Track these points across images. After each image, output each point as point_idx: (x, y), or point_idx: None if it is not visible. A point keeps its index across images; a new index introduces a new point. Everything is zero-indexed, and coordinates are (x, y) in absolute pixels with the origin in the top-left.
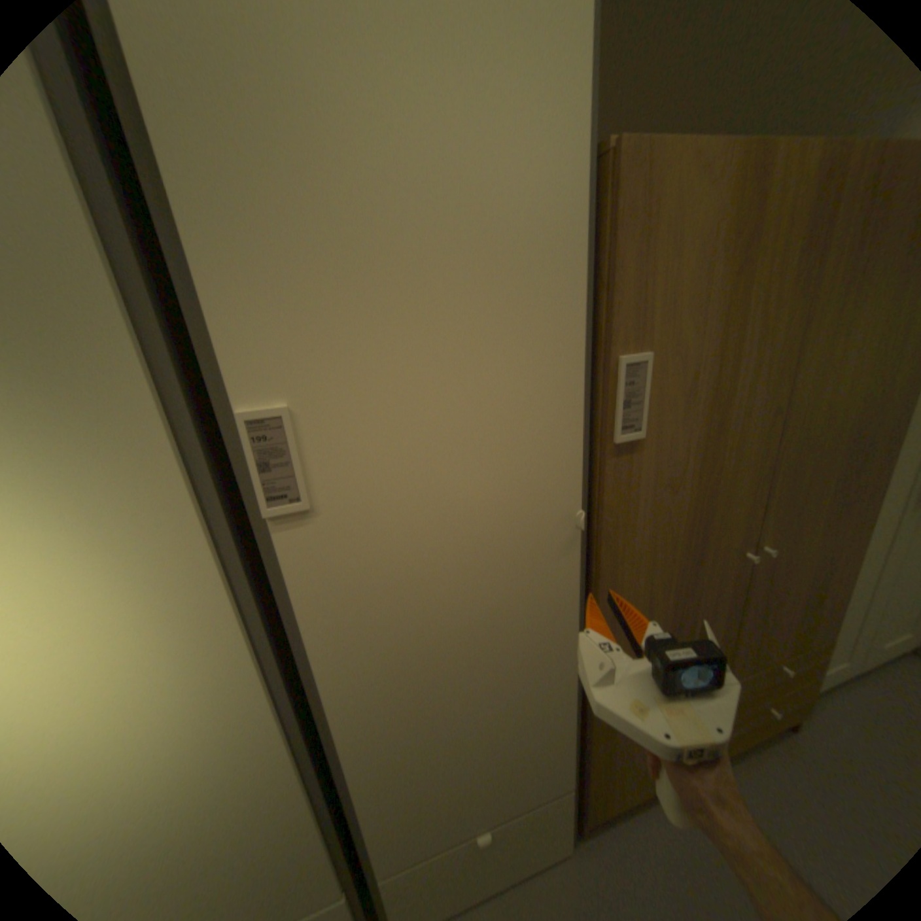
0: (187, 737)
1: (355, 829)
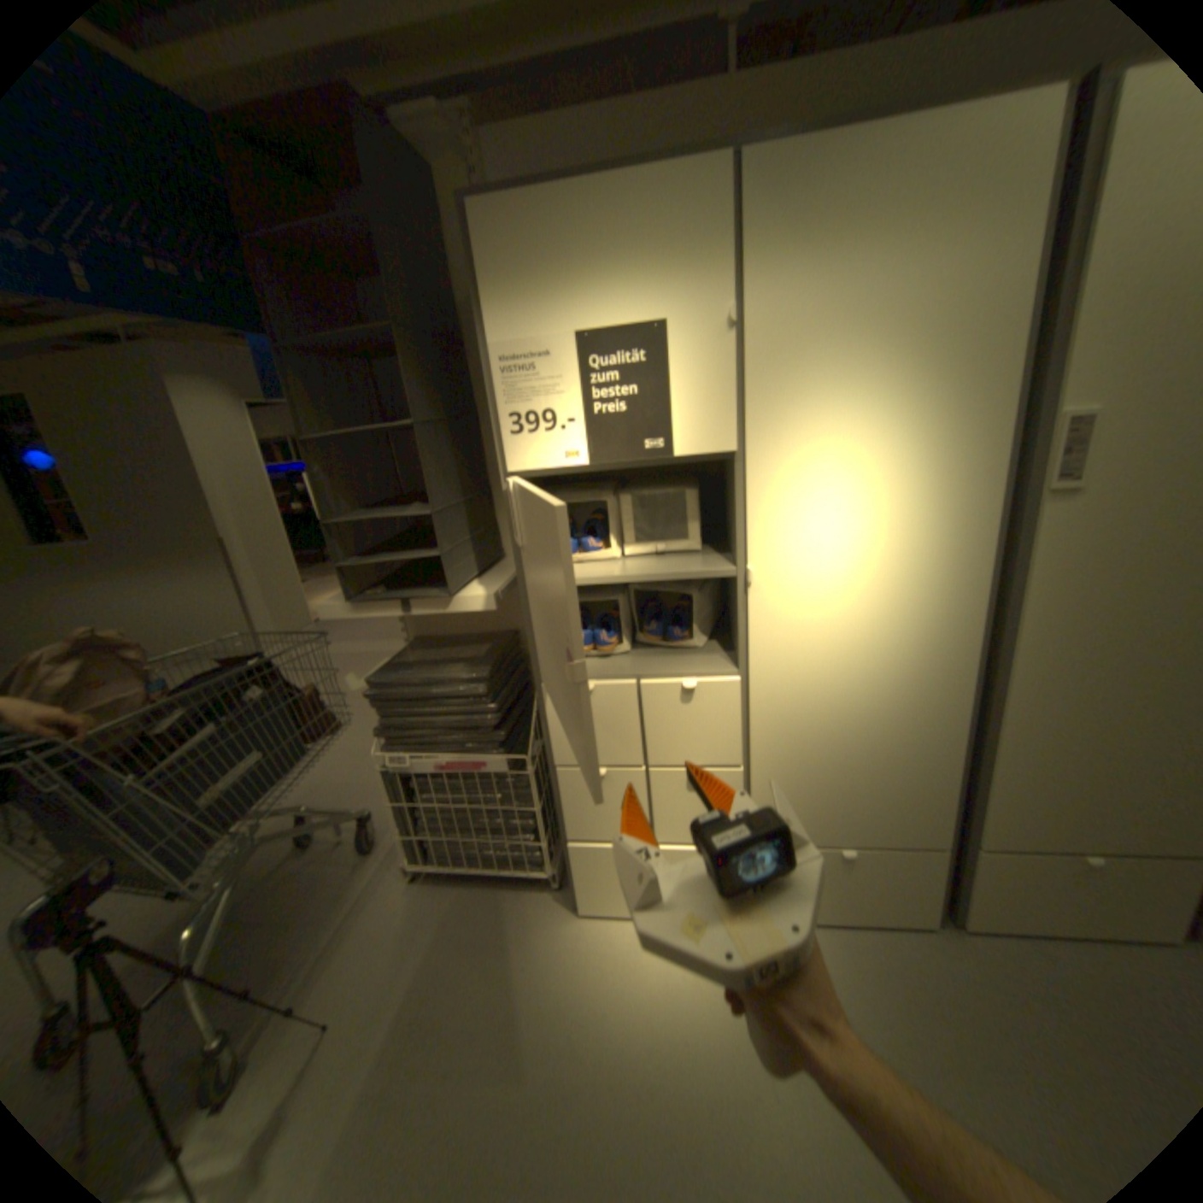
0: (923, 650)
1: (987, 791)
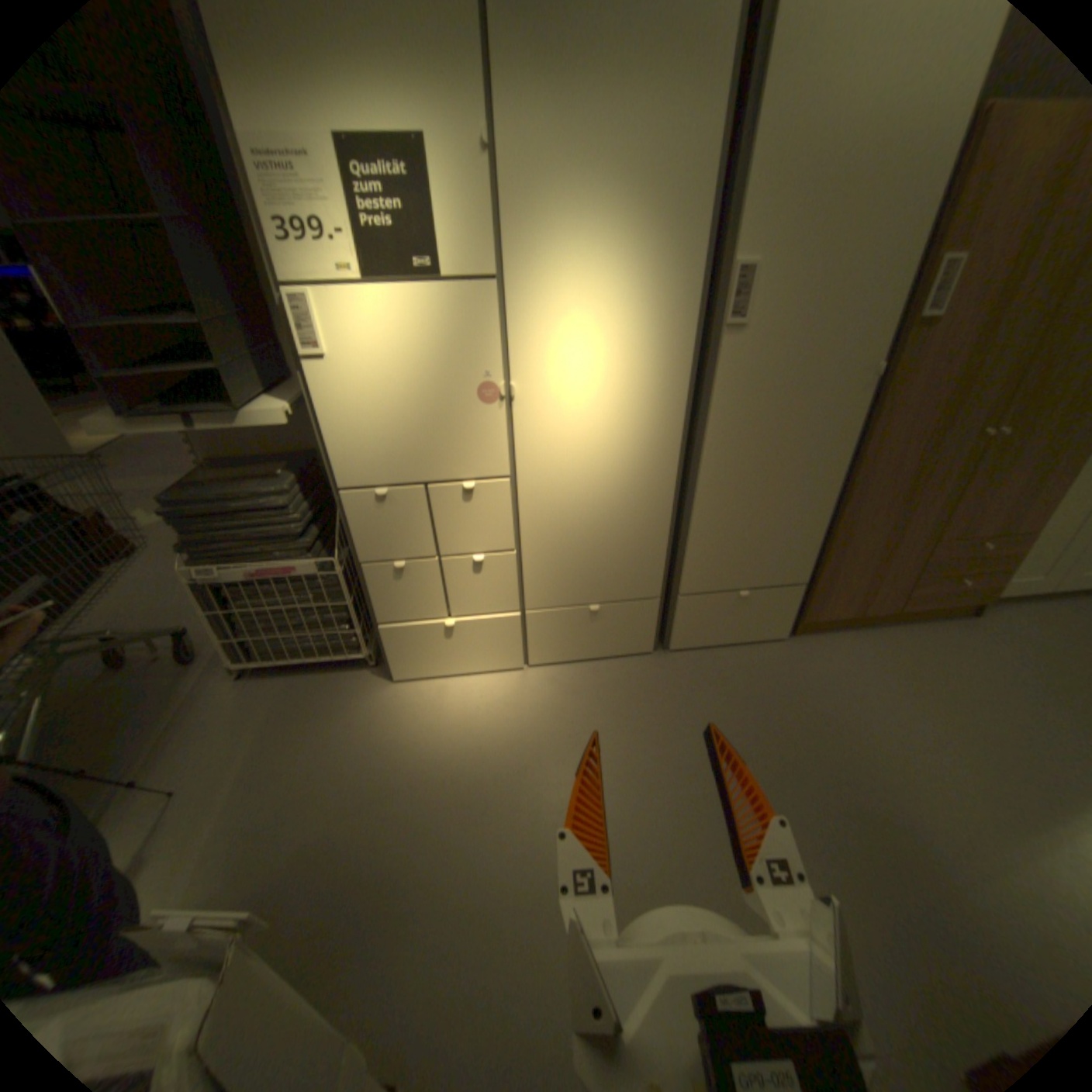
0: (642, 451)
1: (683, 553)
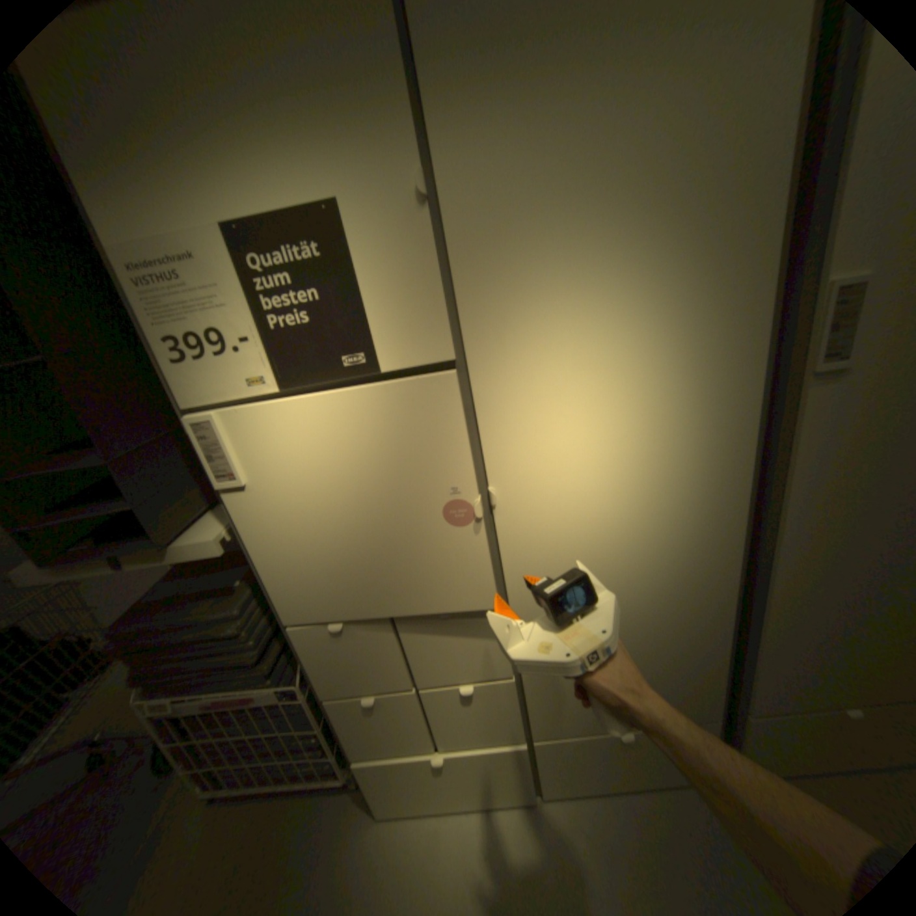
0: (686, 550)
1: (753, 667)
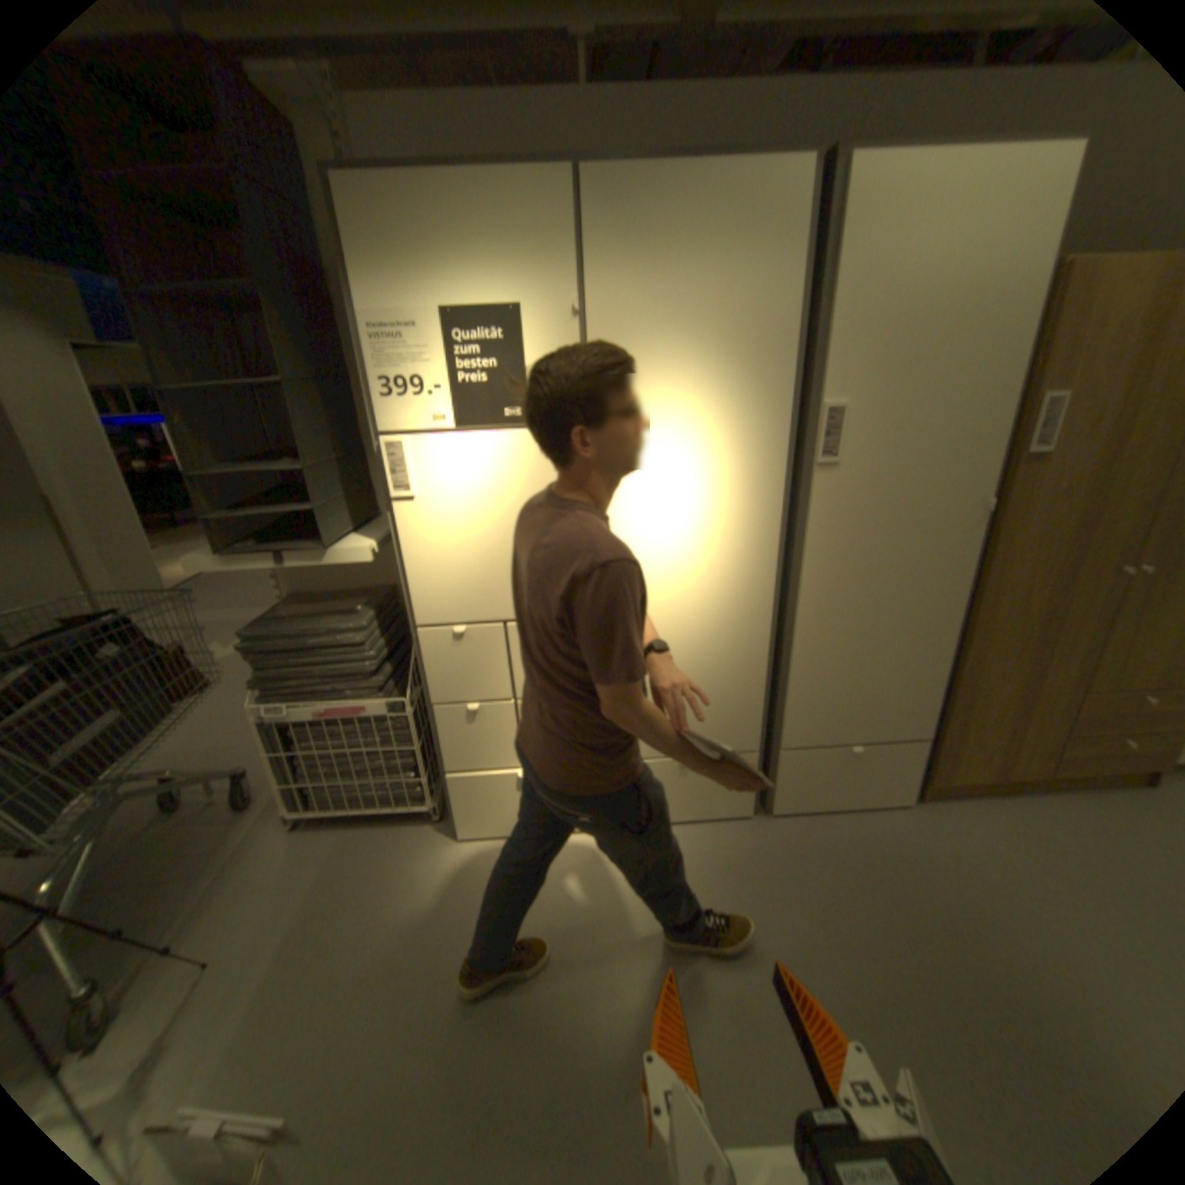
0: (734, 590)
1: (783, 701)
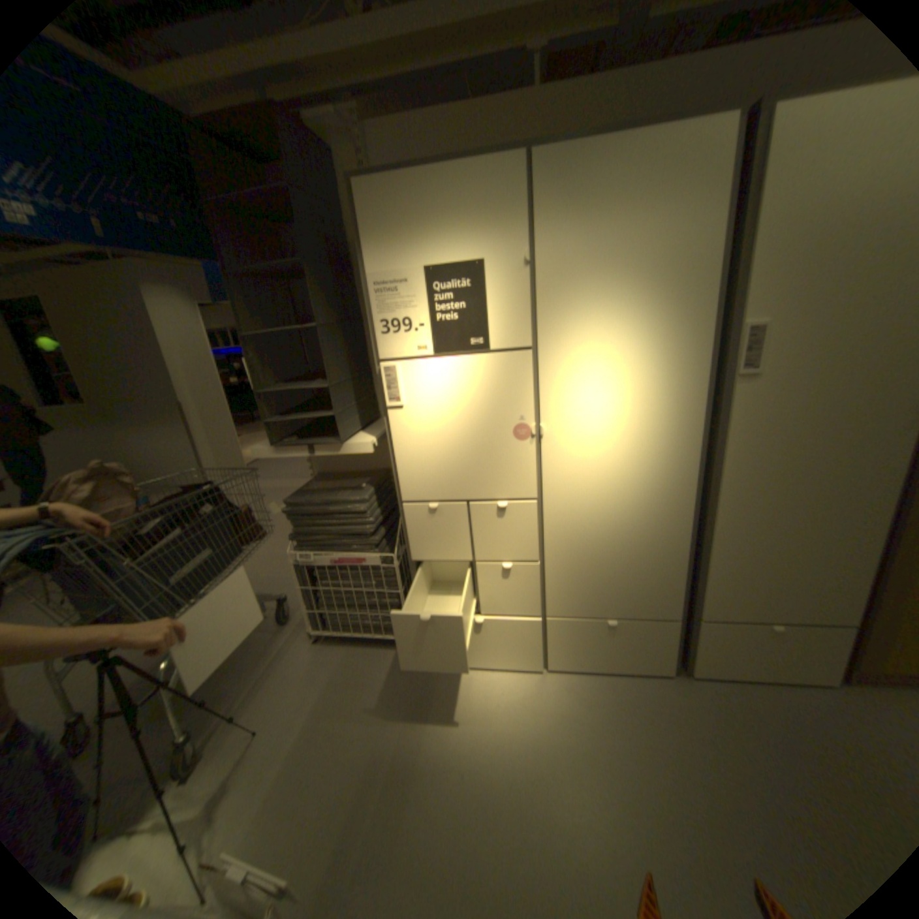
0: (658, 482)
1: (704, 579)
